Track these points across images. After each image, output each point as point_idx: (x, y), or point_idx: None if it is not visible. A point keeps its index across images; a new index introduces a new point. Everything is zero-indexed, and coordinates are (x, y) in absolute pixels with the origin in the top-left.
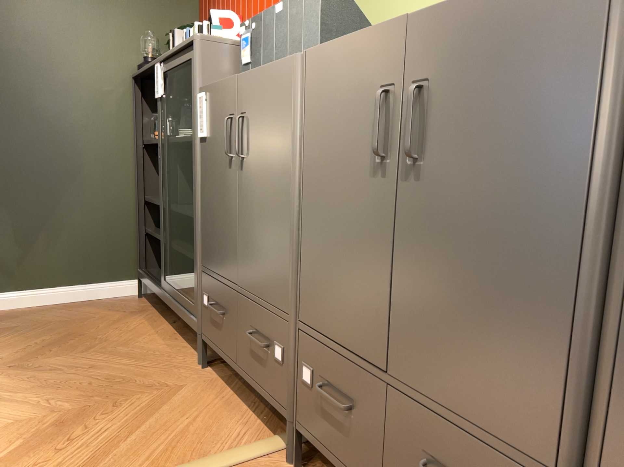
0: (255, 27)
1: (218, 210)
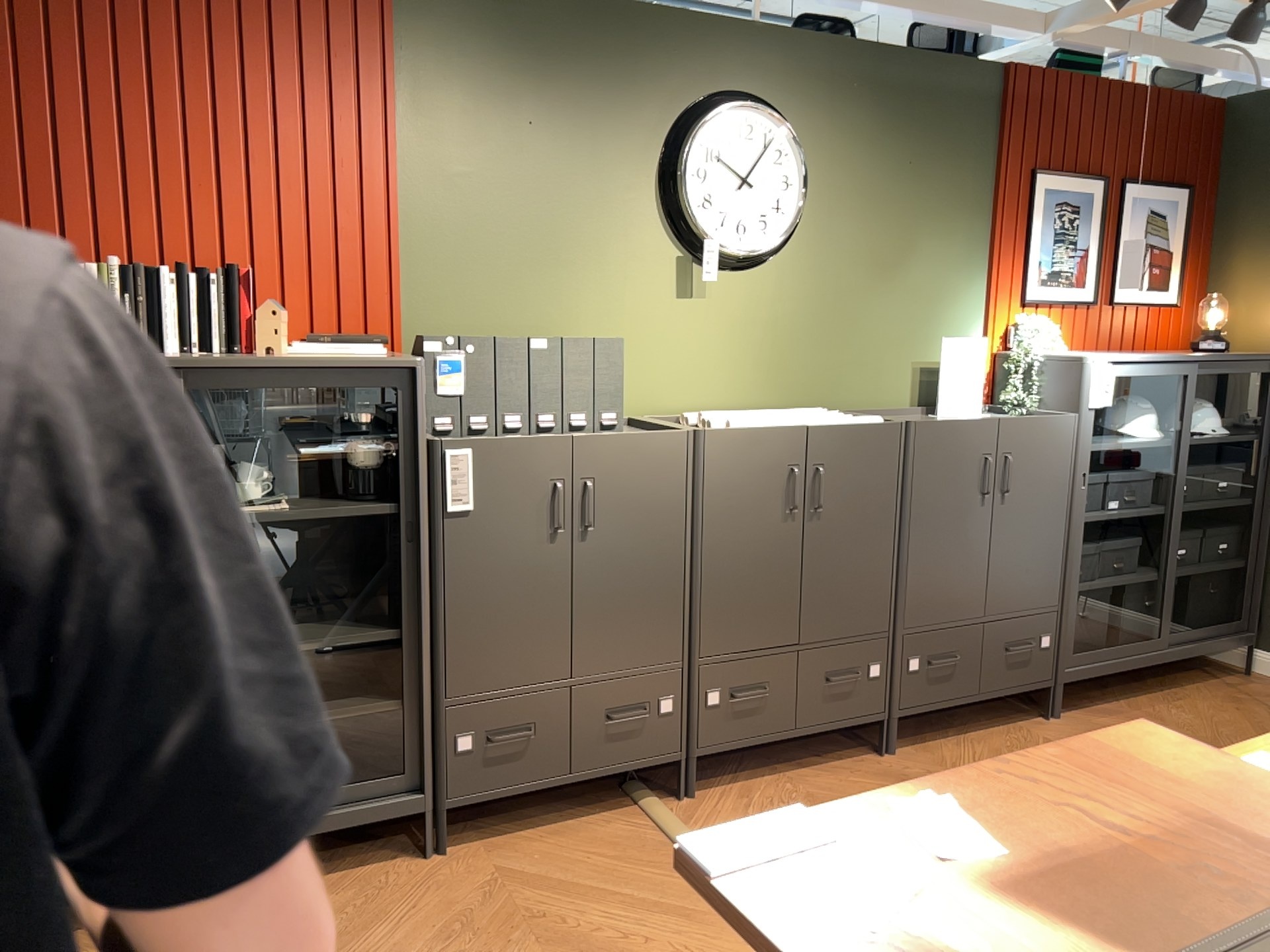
0: (474, 348)
1: (515, 602)
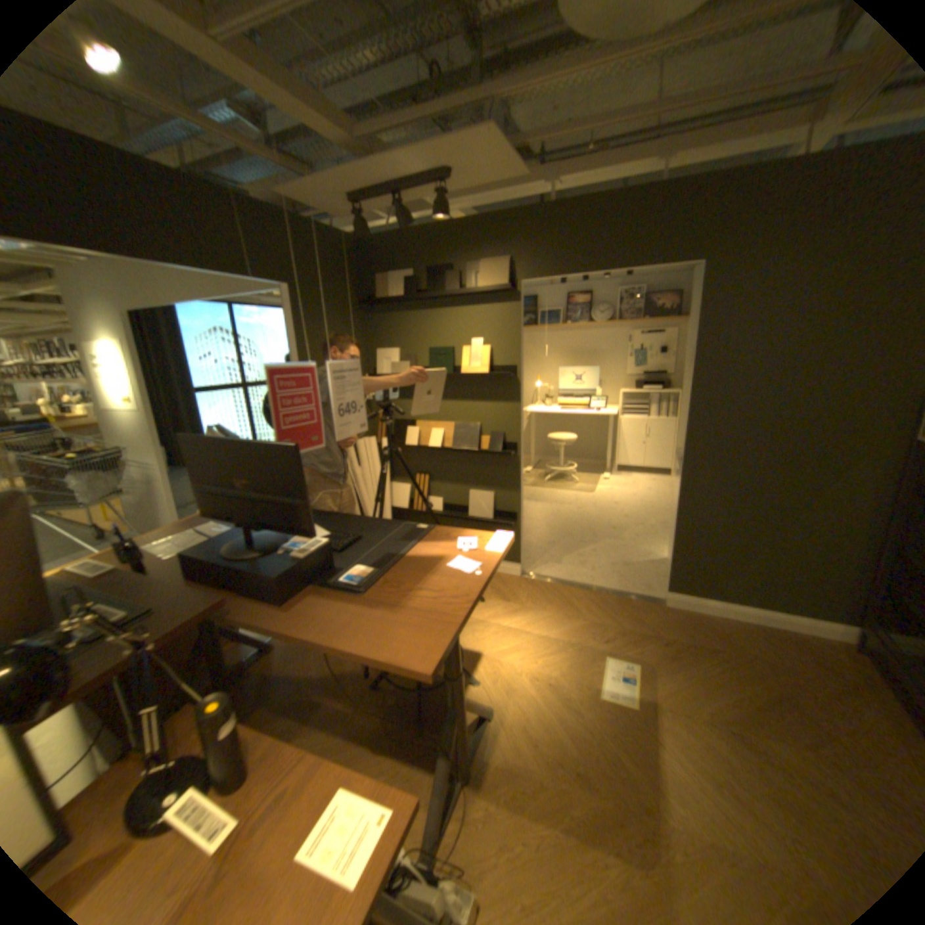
0: None
1: None
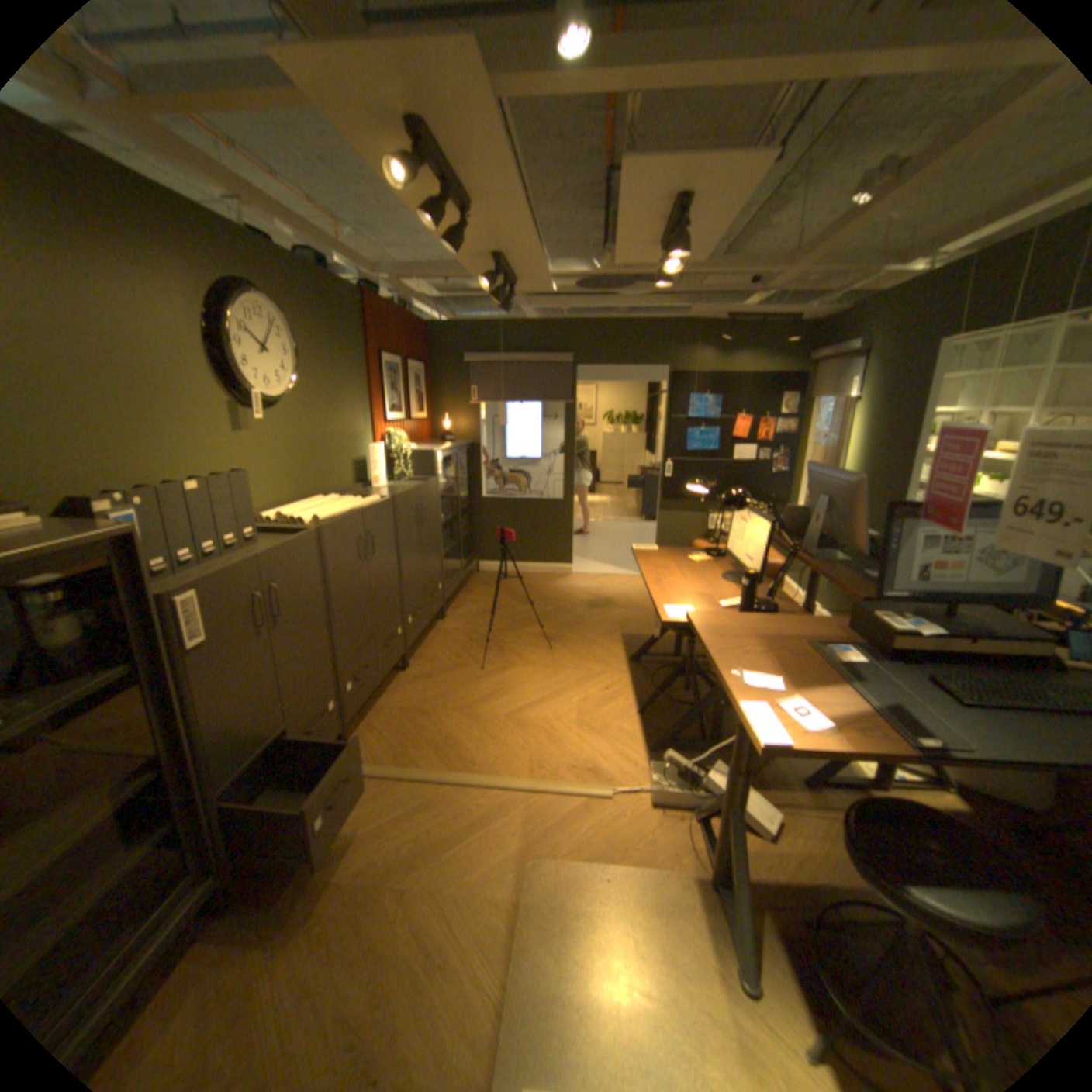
0: (141, 500)
1: (246, 692)
